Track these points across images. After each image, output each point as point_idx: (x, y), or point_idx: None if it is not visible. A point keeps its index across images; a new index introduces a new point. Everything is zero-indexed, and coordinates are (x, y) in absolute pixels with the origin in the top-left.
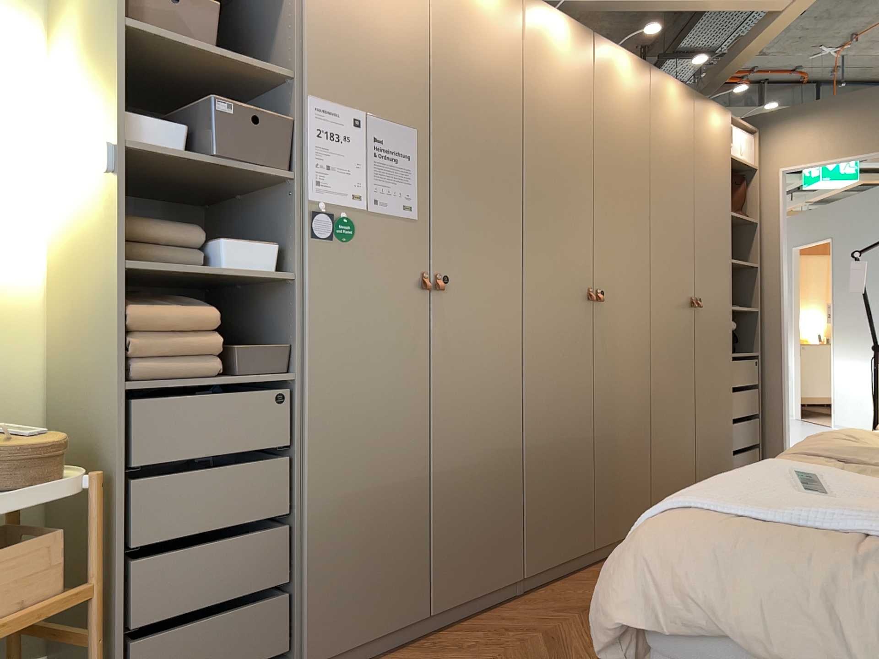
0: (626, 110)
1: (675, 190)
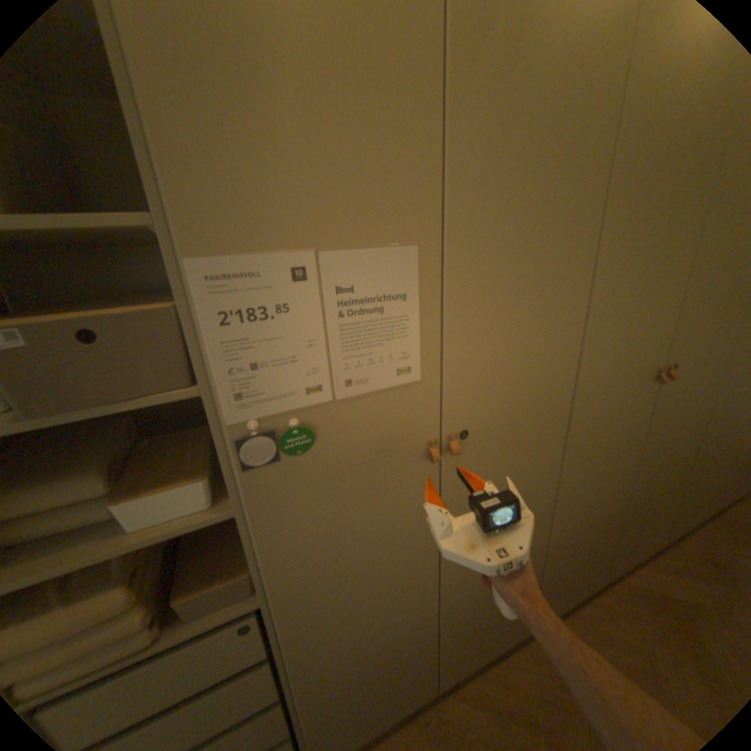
0: None
1: None
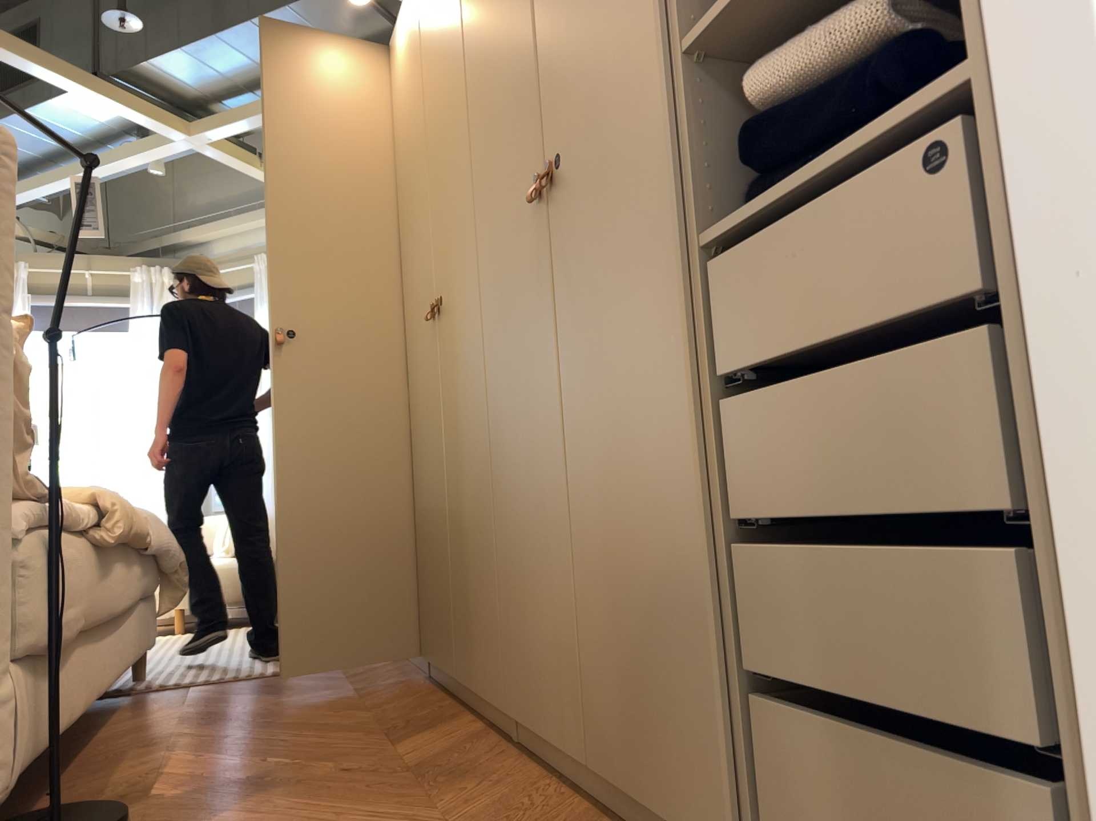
0: (442, 8)
1: (495, 0)
